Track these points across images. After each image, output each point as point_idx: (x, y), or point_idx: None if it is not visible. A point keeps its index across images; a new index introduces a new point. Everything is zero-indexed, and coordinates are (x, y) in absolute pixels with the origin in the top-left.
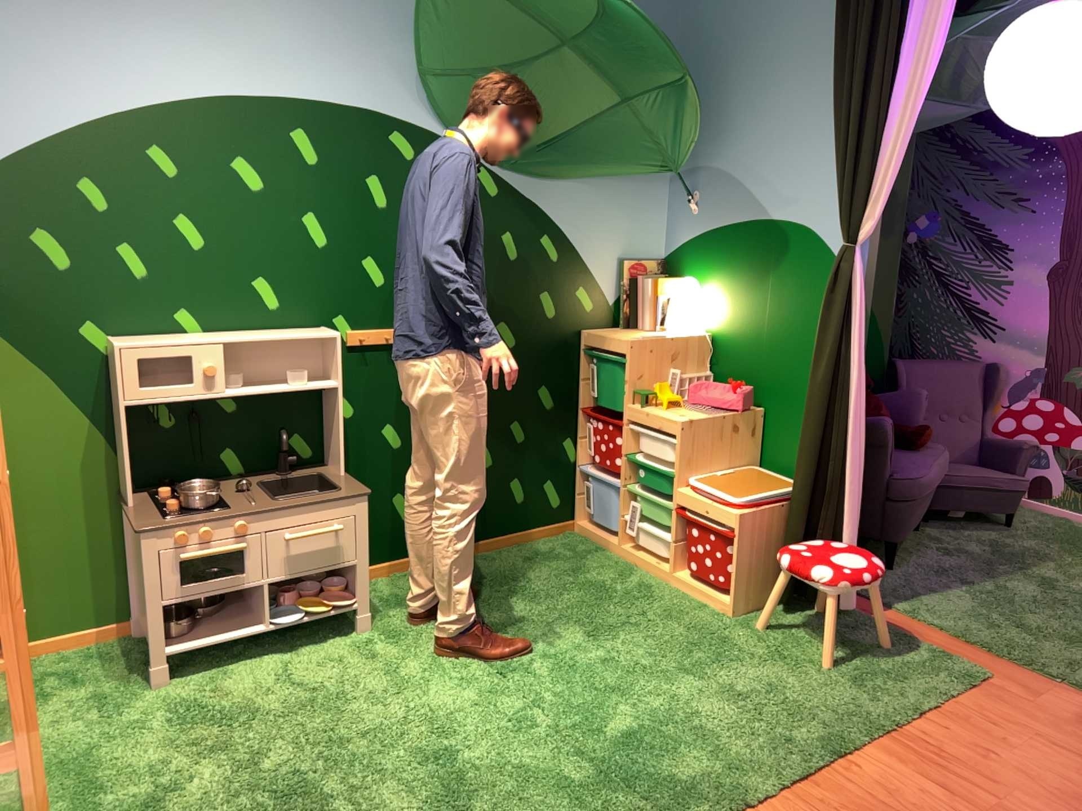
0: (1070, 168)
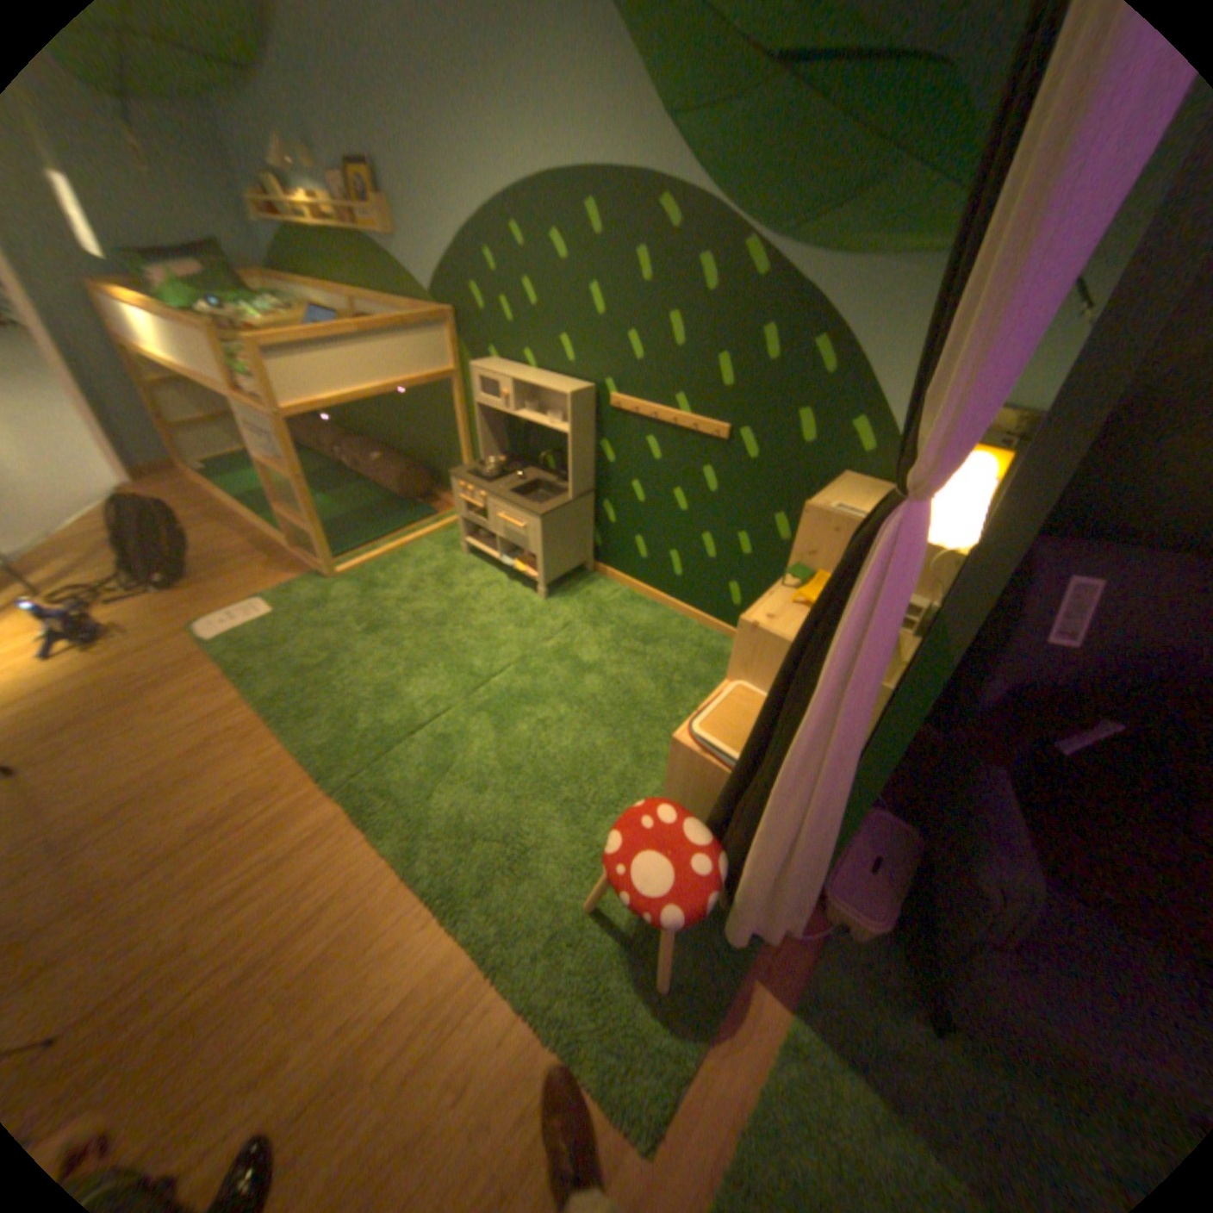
0: None
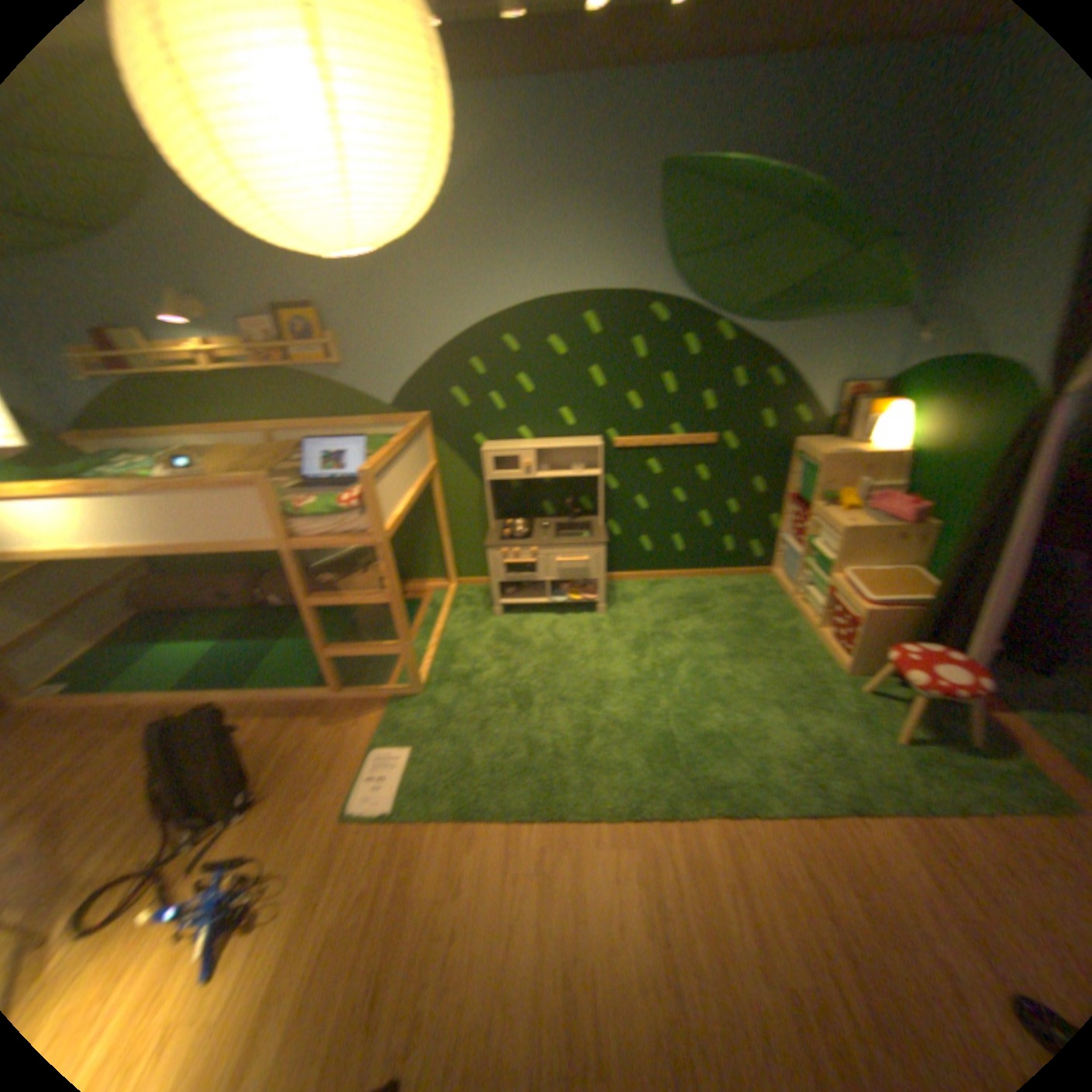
0: None
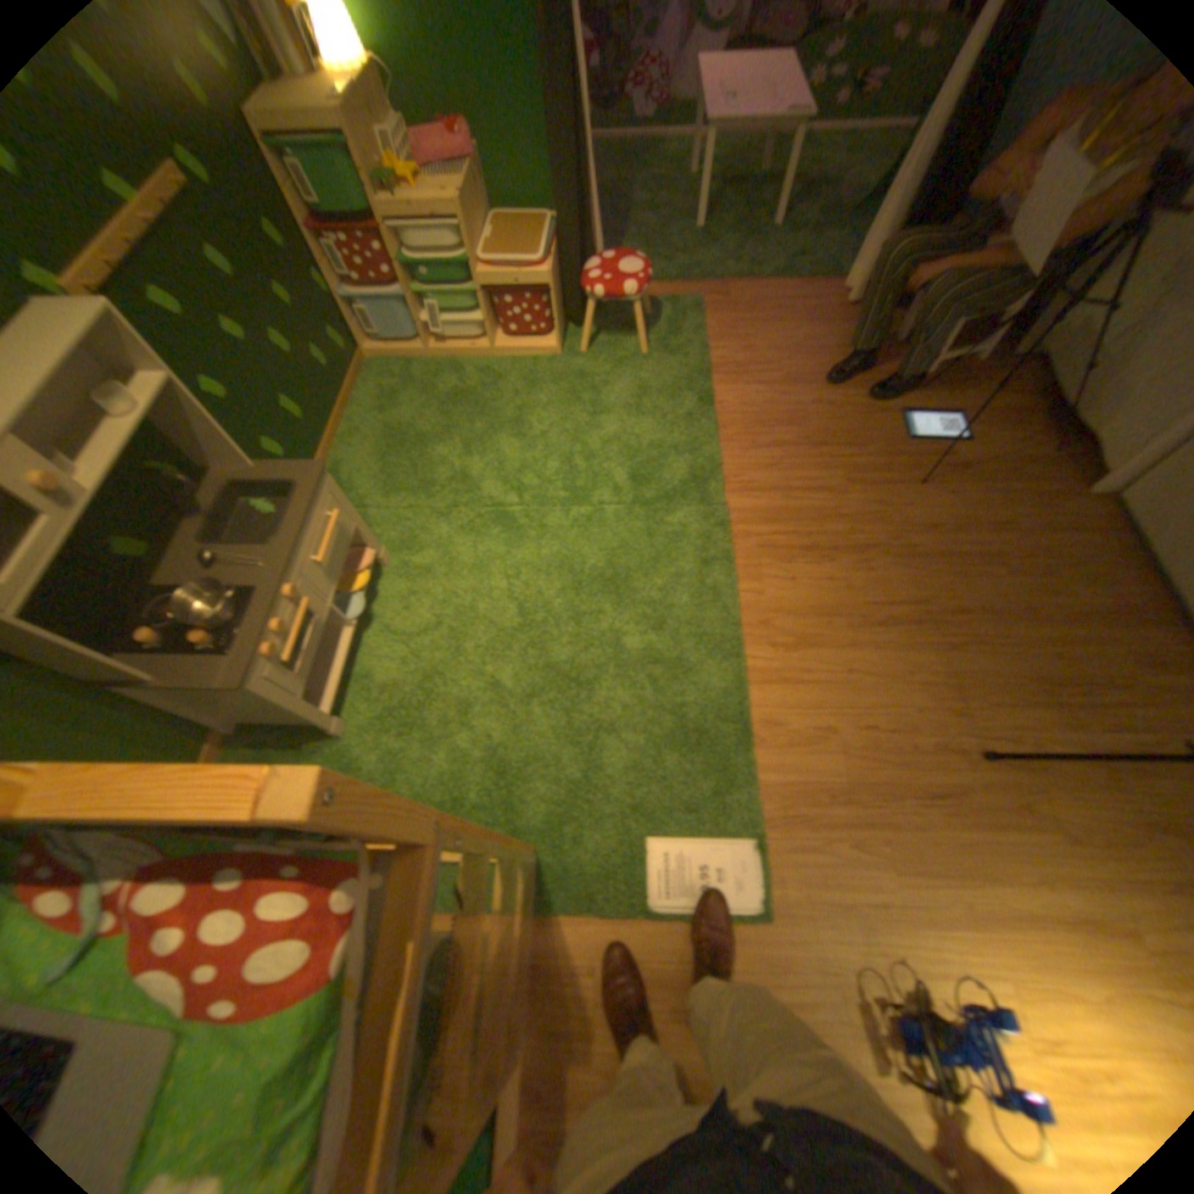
0: None
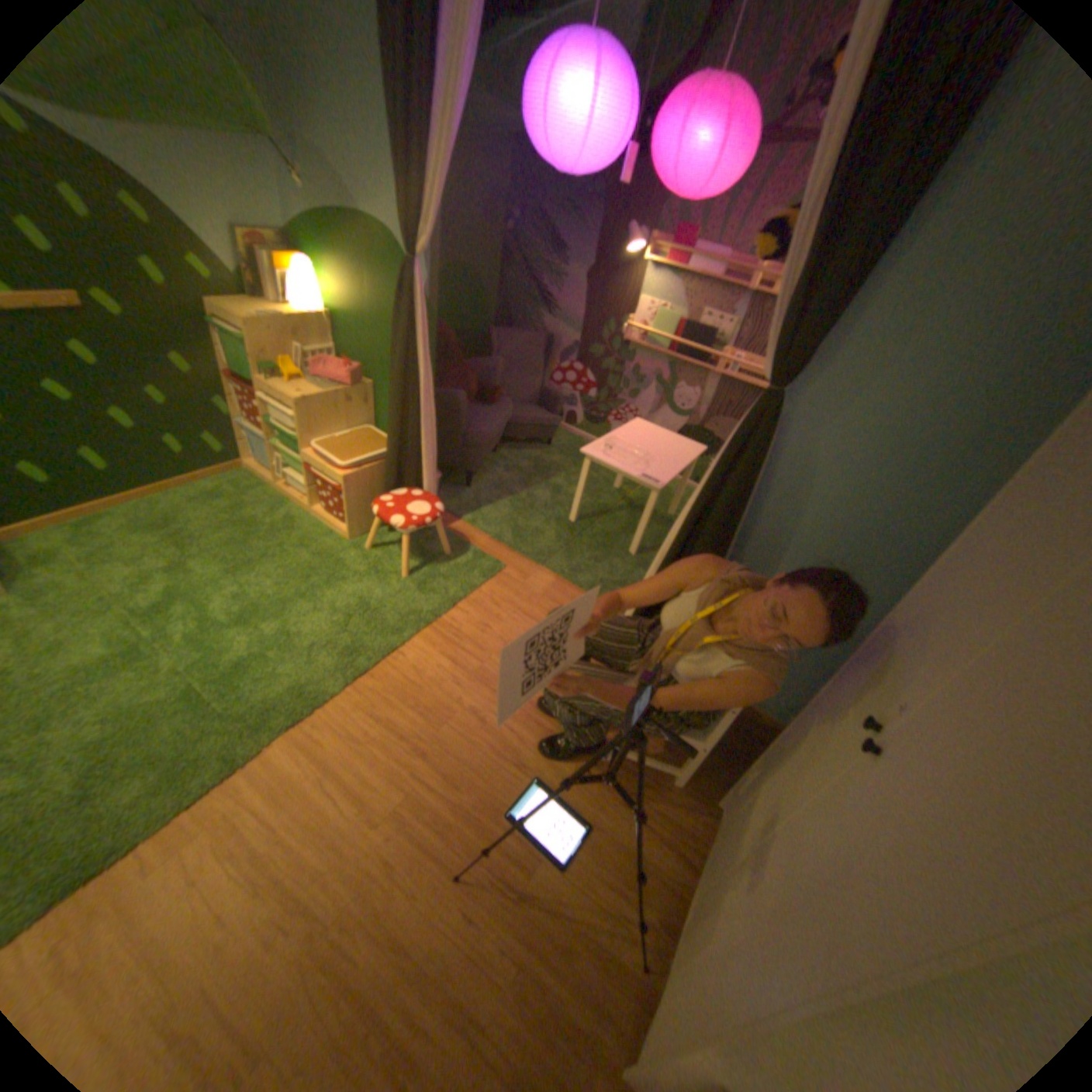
0: (610, 191)
